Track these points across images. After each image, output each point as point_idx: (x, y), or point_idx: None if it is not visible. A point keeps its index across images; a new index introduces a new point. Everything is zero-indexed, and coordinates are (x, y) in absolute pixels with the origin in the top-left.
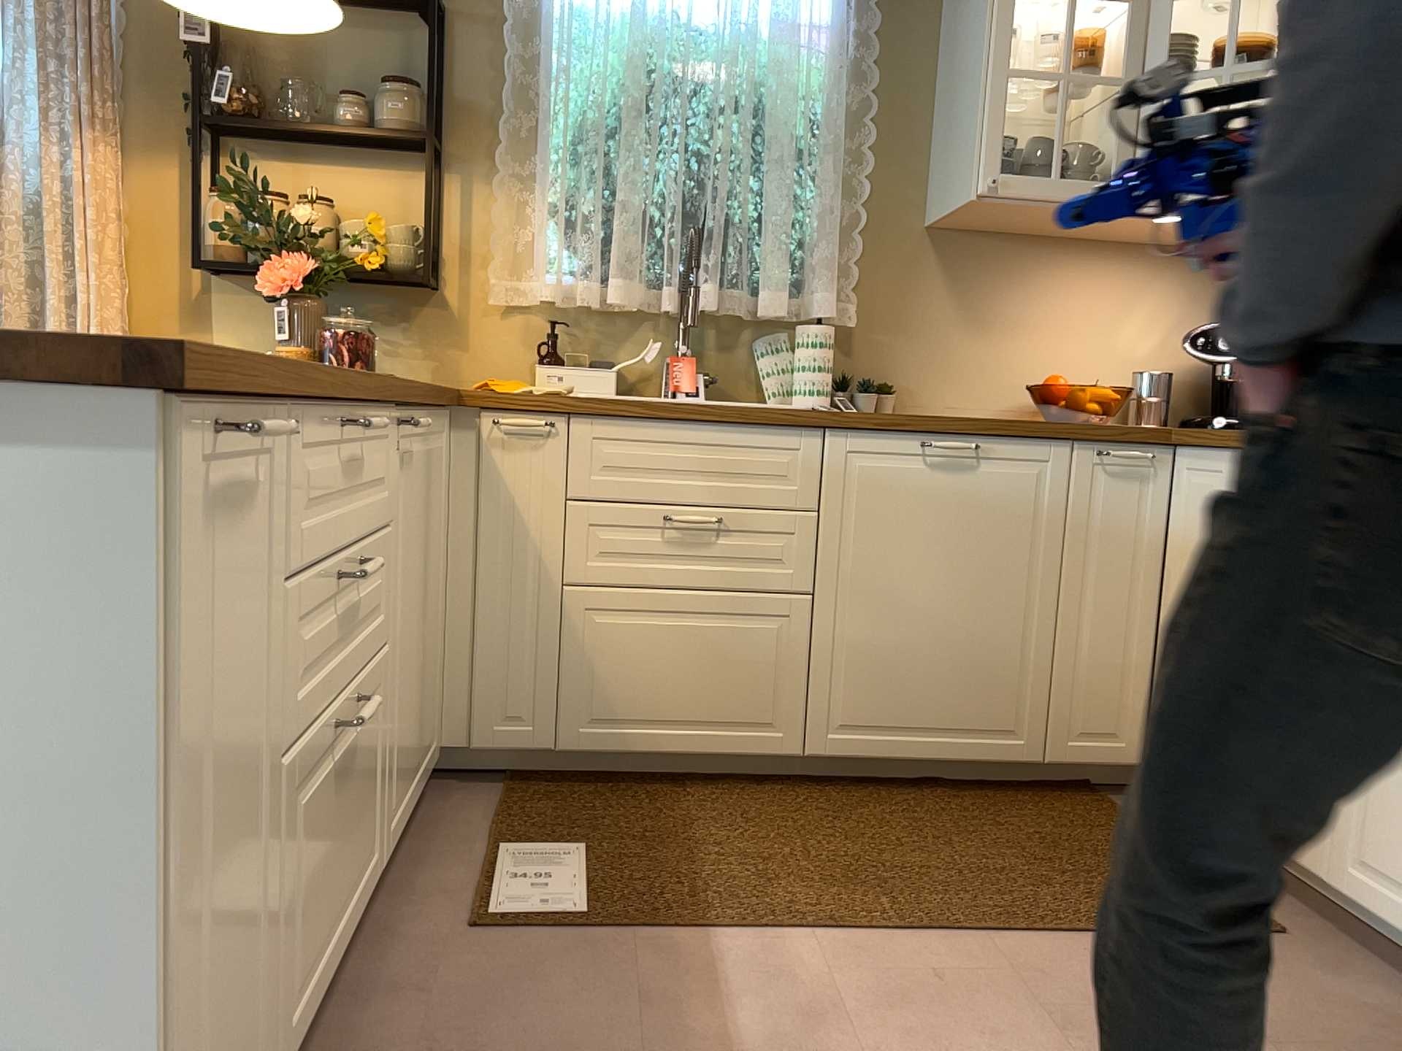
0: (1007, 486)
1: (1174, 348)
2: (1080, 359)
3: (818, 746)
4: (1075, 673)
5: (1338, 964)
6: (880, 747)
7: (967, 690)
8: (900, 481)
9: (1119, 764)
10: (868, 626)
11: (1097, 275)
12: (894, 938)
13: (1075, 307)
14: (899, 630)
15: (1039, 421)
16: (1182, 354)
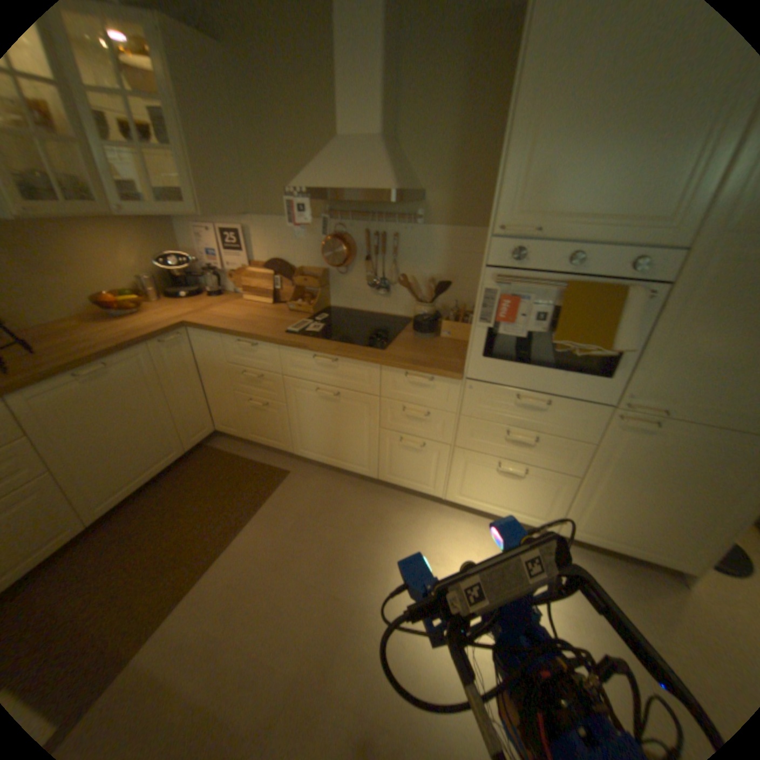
0: (123, 374)
1: (142, 260)
2: (101, 276)
3: (90, 520)
4: (182, 421)
5: (303, 472)
6: (119, 498)
7: (145, 453)
8: (66, 399)
9: (206, 436)
10: (87, 464)
11: (90, 232)
12: (200, 582)
13: (87, 251)
14: (104, 455)
15: (122, 338)
16: (147, 262)
